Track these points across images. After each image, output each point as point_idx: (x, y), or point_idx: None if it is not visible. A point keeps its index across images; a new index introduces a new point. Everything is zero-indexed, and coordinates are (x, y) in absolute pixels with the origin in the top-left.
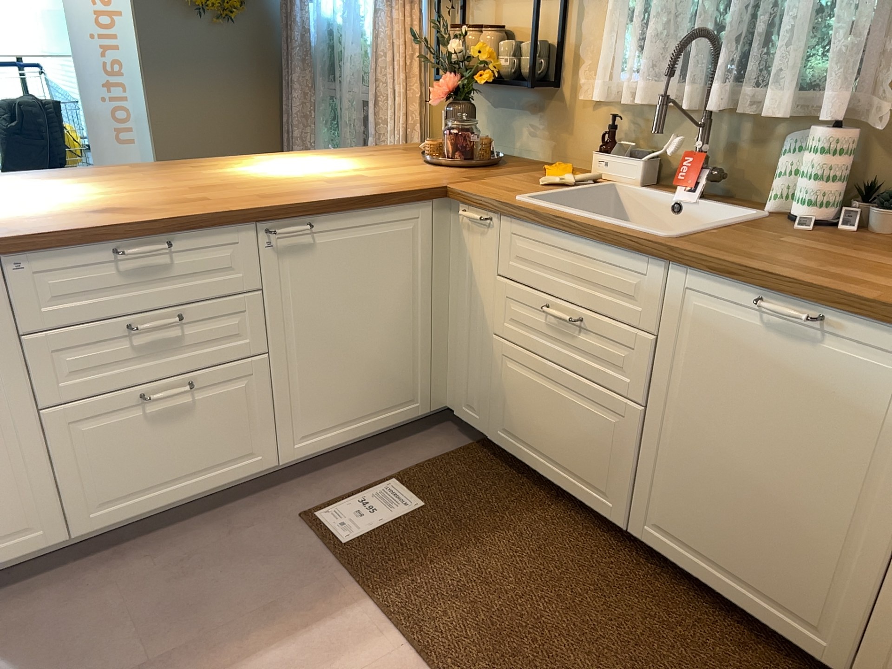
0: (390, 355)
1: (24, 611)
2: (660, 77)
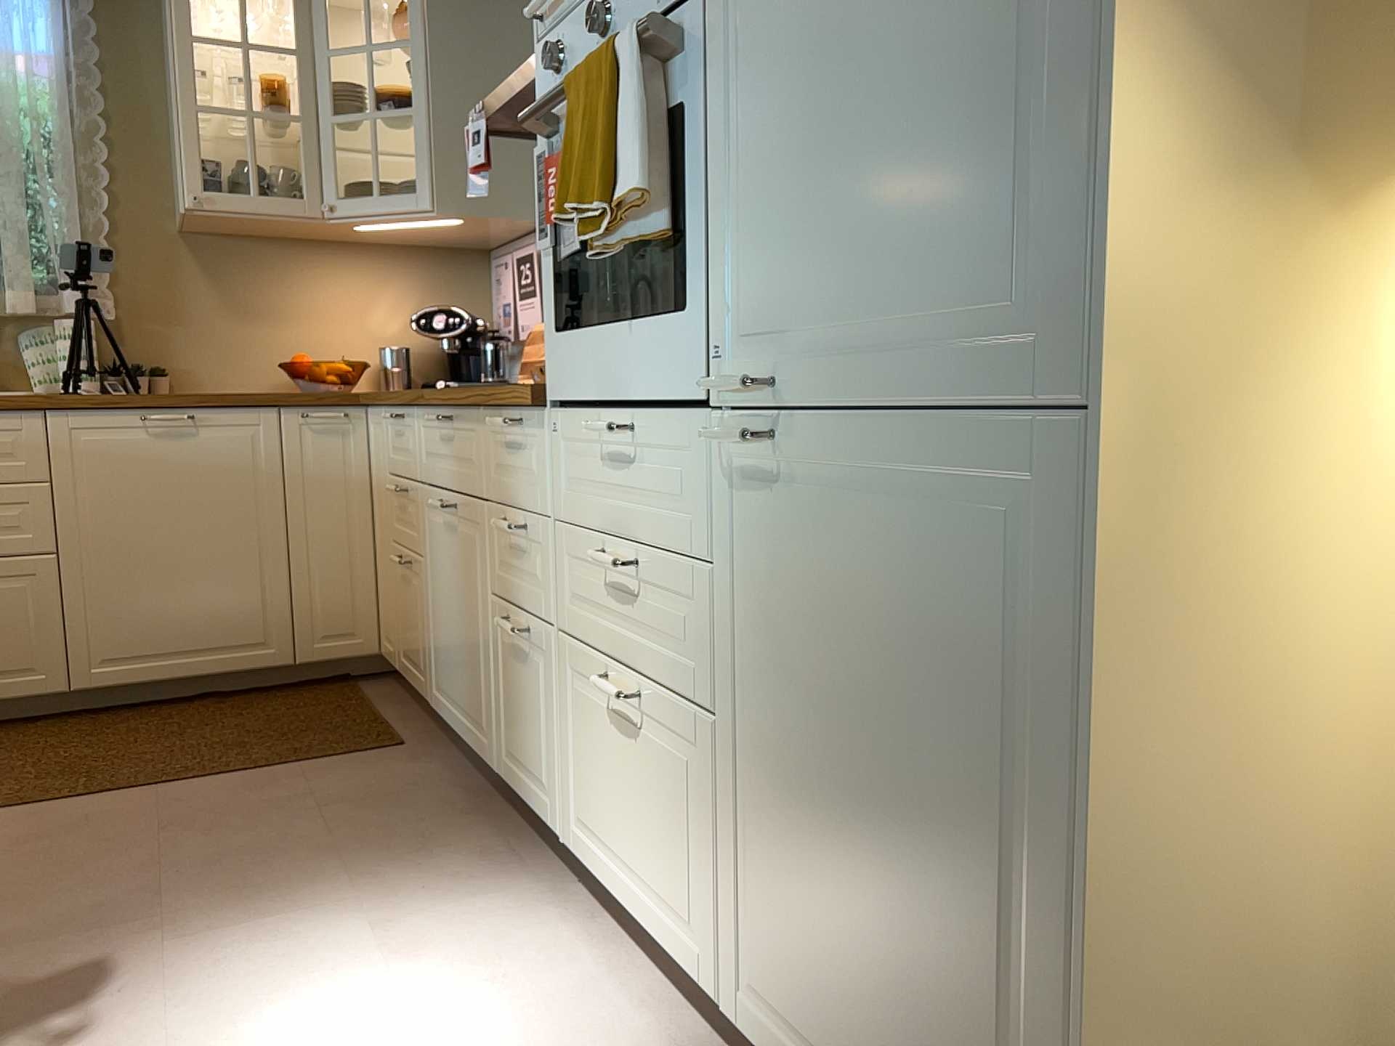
0: None
1: None
2: None
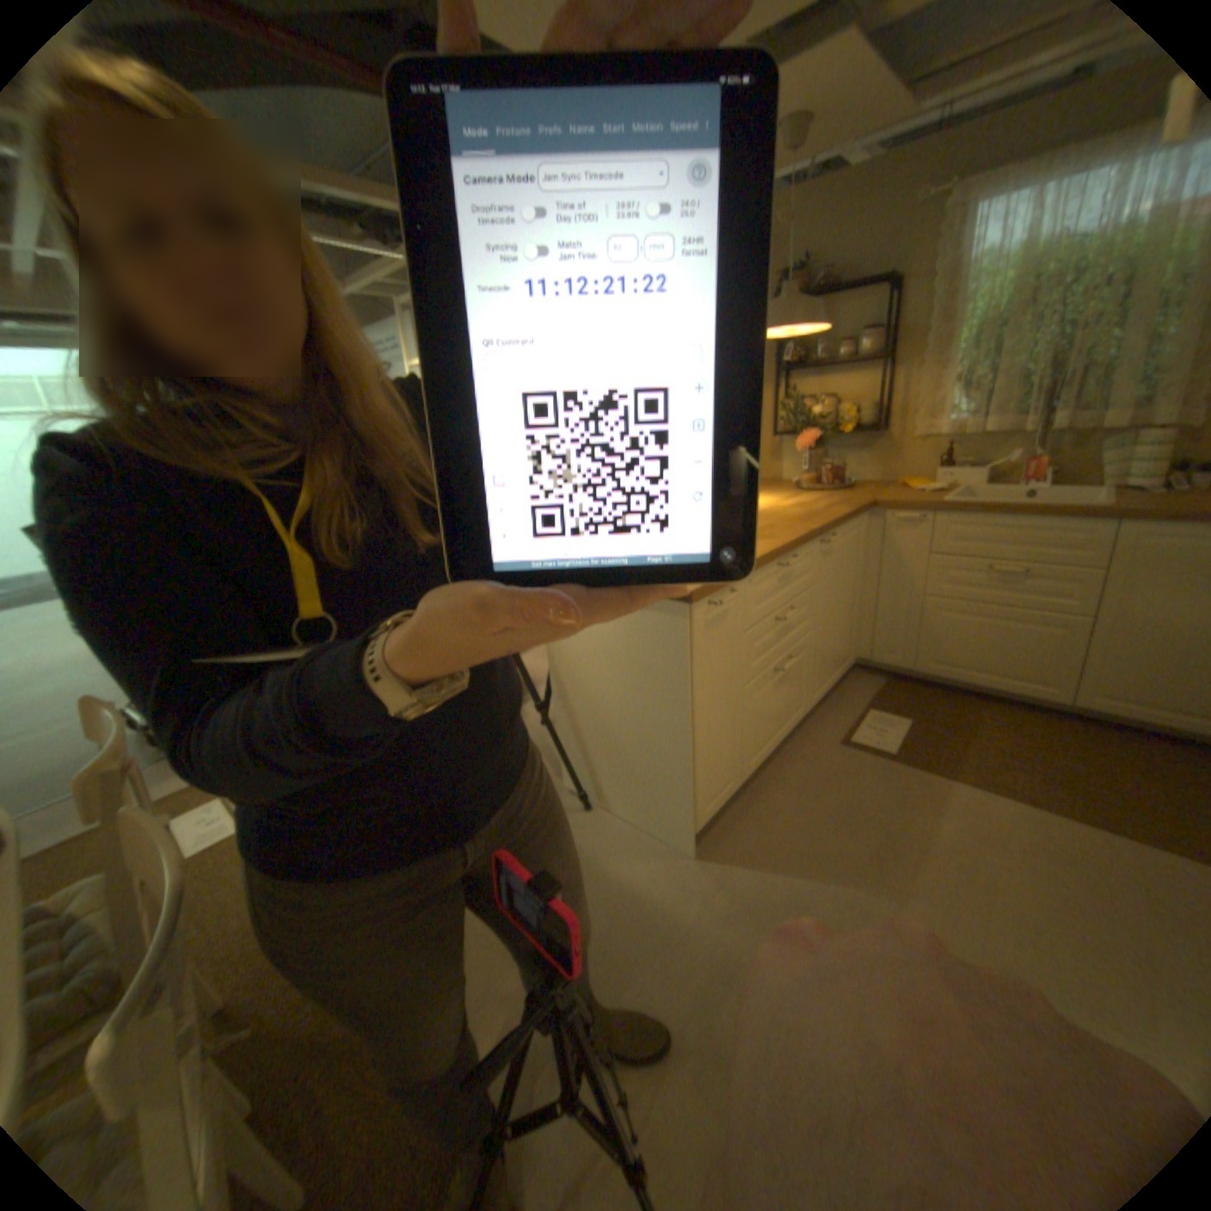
0: (848, 623)
1: (745, 841)
2: (1009, 410)
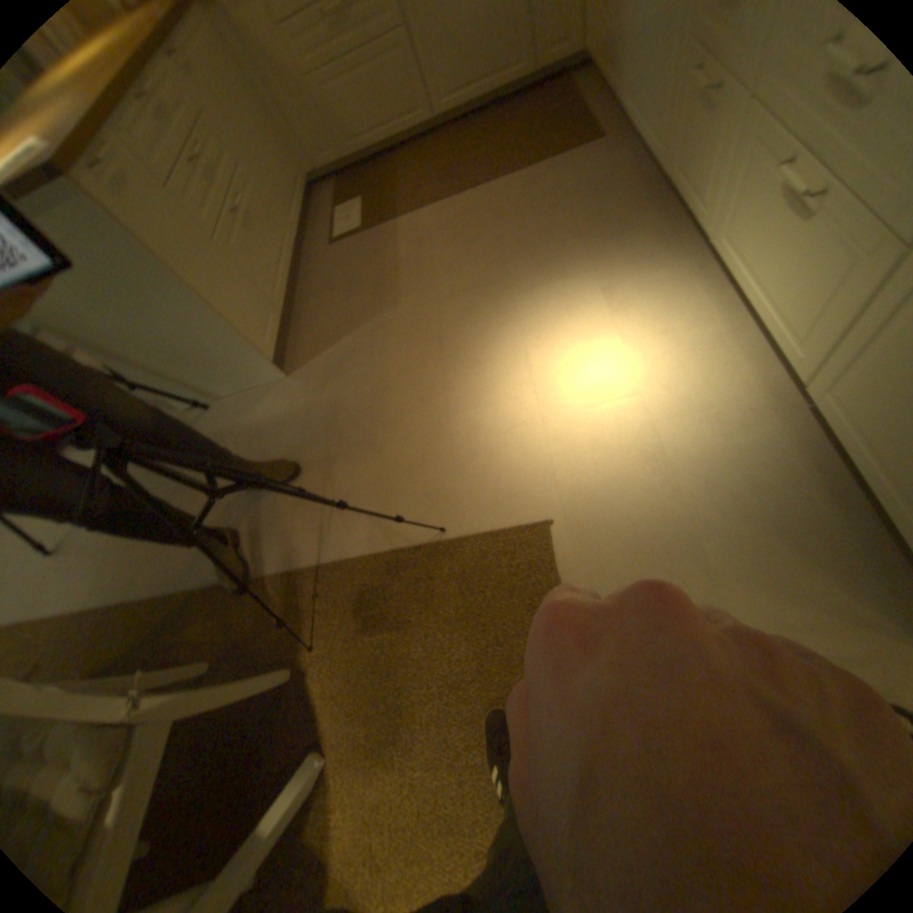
0: (268, 144)
1: (306, 345)
2: None
